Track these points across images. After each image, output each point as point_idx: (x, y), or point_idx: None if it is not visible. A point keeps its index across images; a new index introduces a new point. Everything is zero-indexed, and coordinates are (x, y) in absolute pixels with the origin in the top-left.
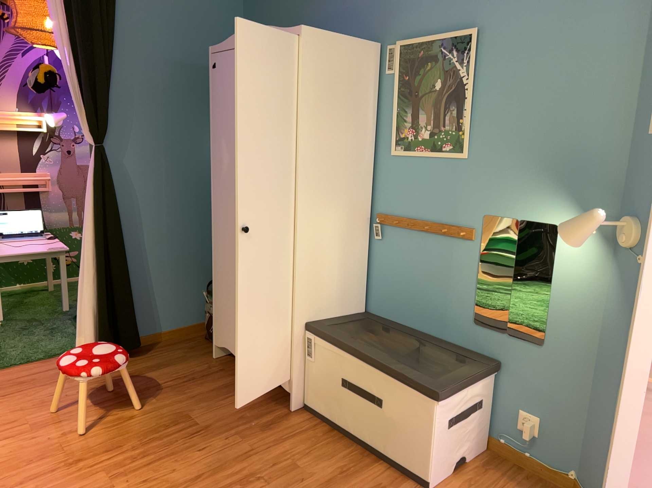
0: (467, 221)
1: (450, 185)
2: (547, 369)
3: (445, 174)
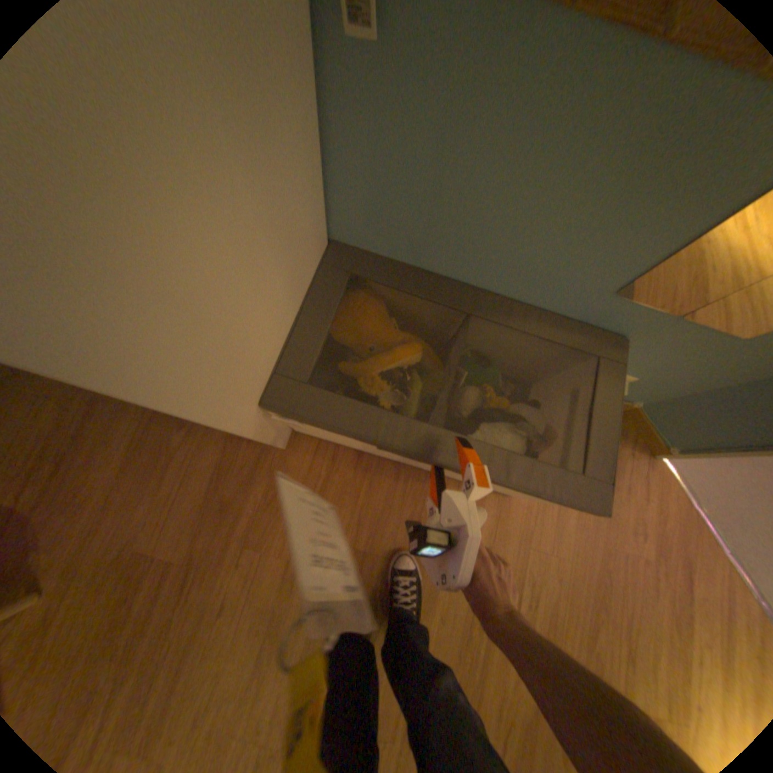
0: None
1: None
2: (716, 356)
3: None
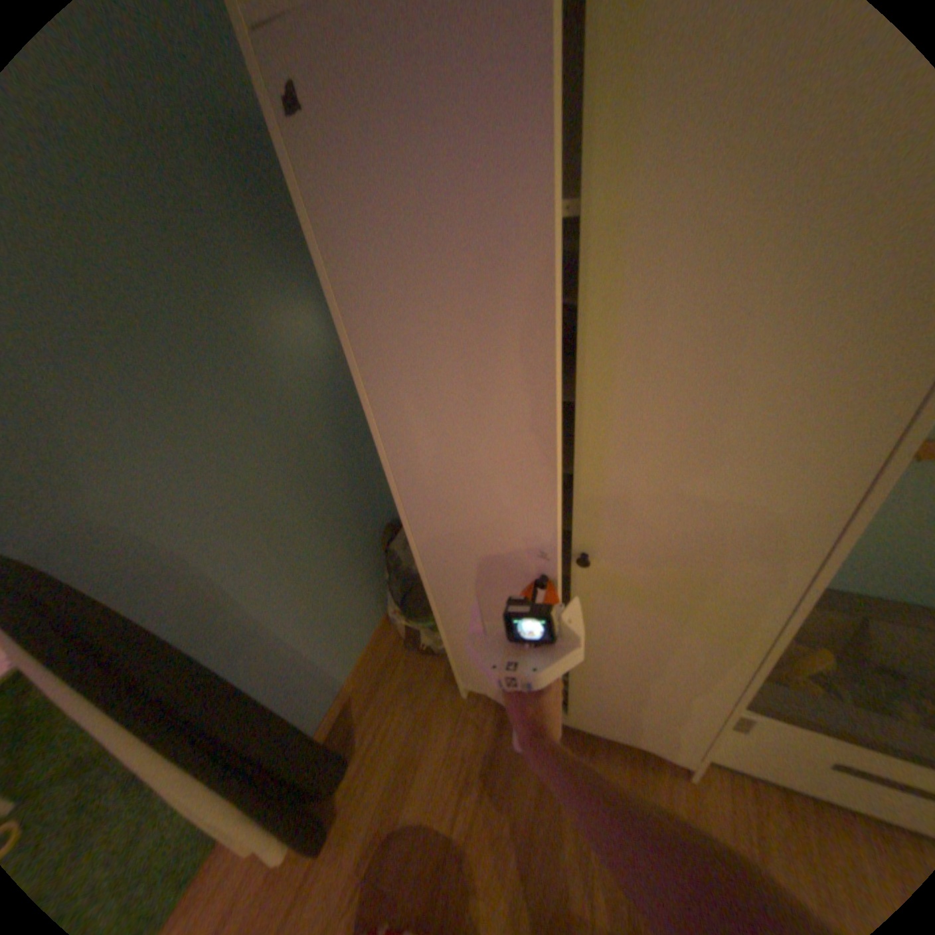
0: None
1: None
2: None
3: None
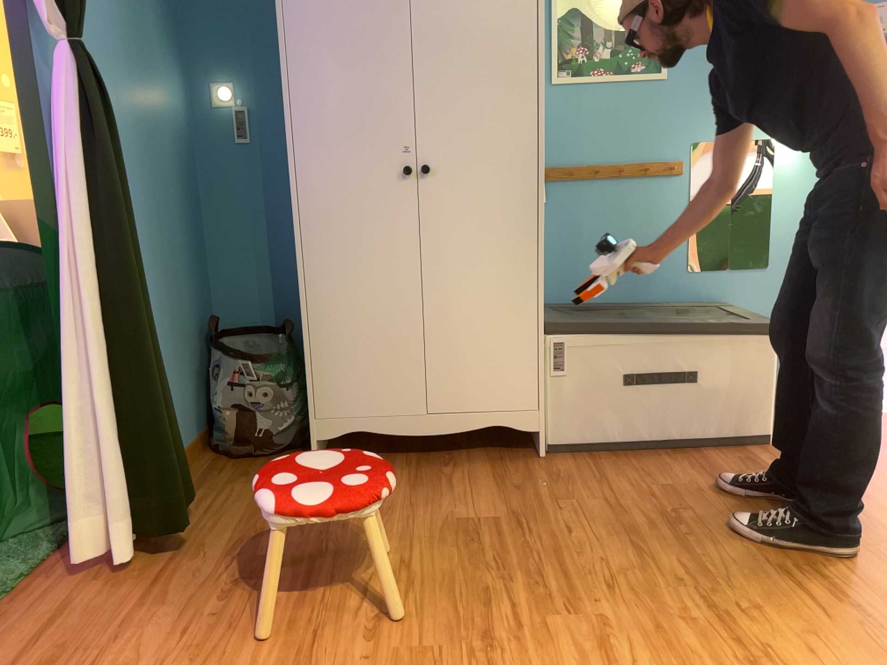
0: (671, 154)
1: (644, 115)
2: (773, 291)
3: (635, 102)
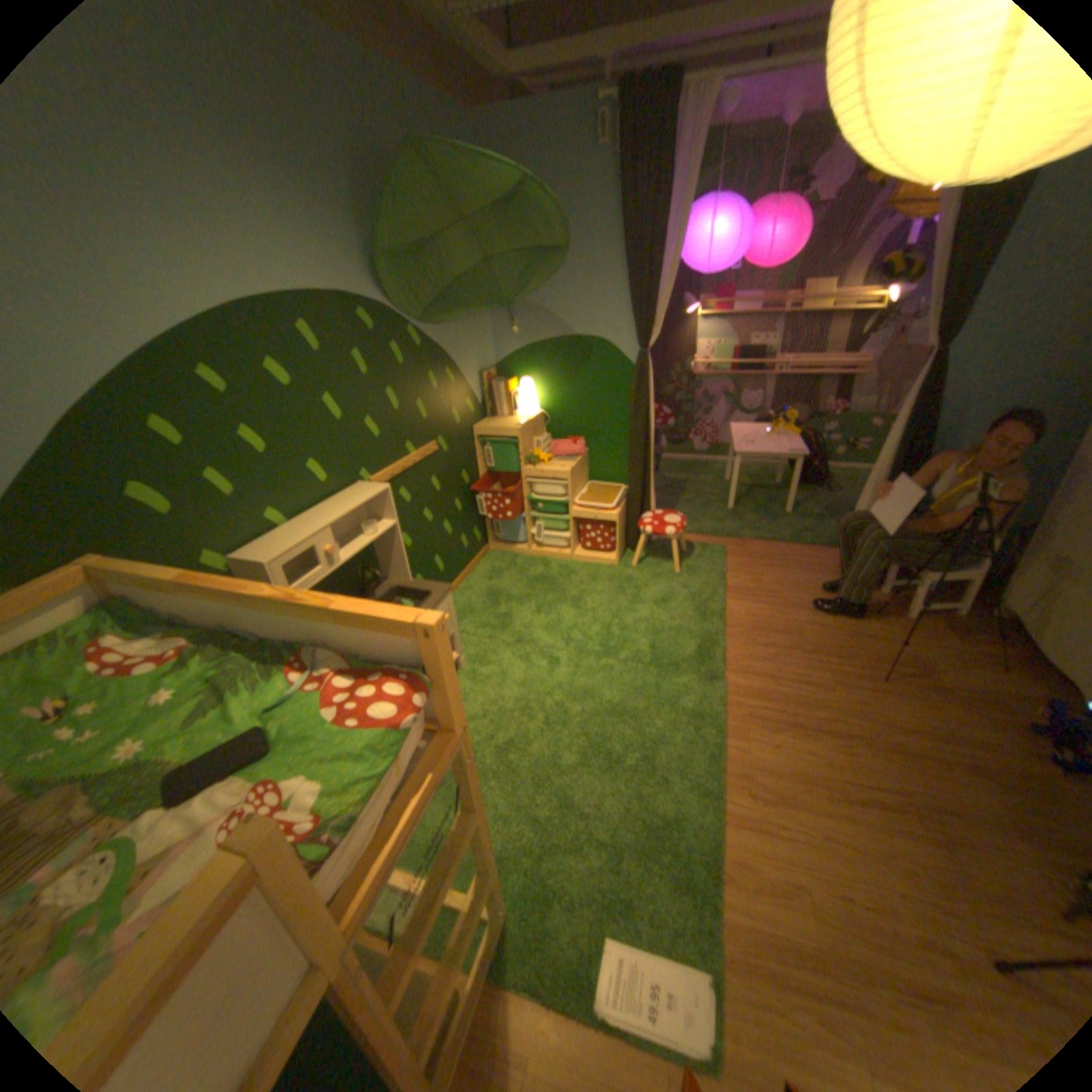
0: None
1: None
2: None
3: None
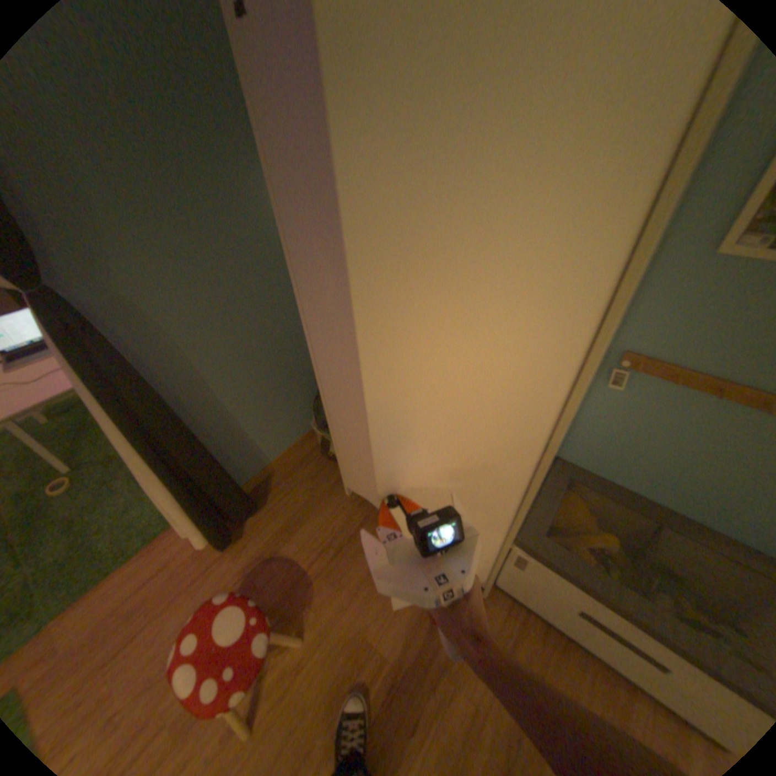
0: None
1: None
2: None
3: None
